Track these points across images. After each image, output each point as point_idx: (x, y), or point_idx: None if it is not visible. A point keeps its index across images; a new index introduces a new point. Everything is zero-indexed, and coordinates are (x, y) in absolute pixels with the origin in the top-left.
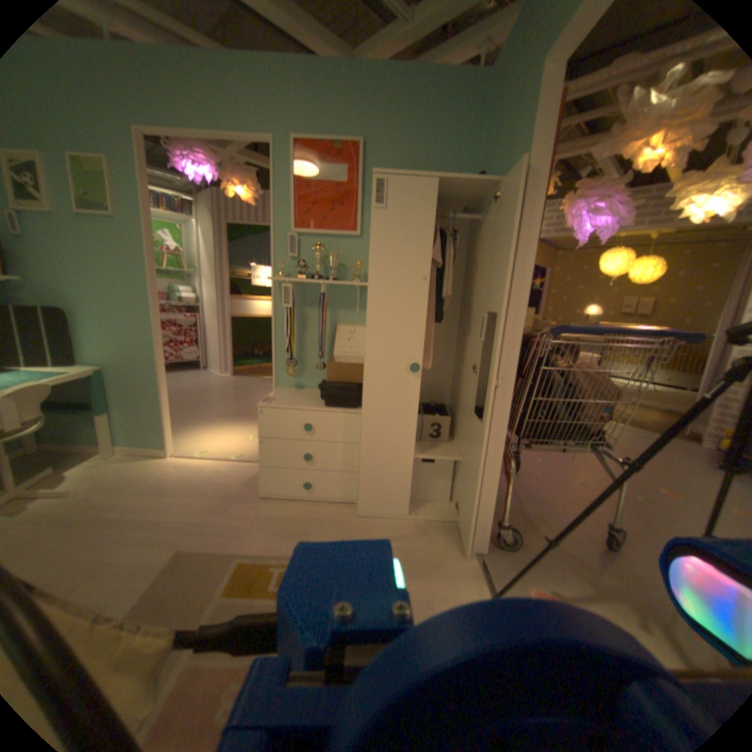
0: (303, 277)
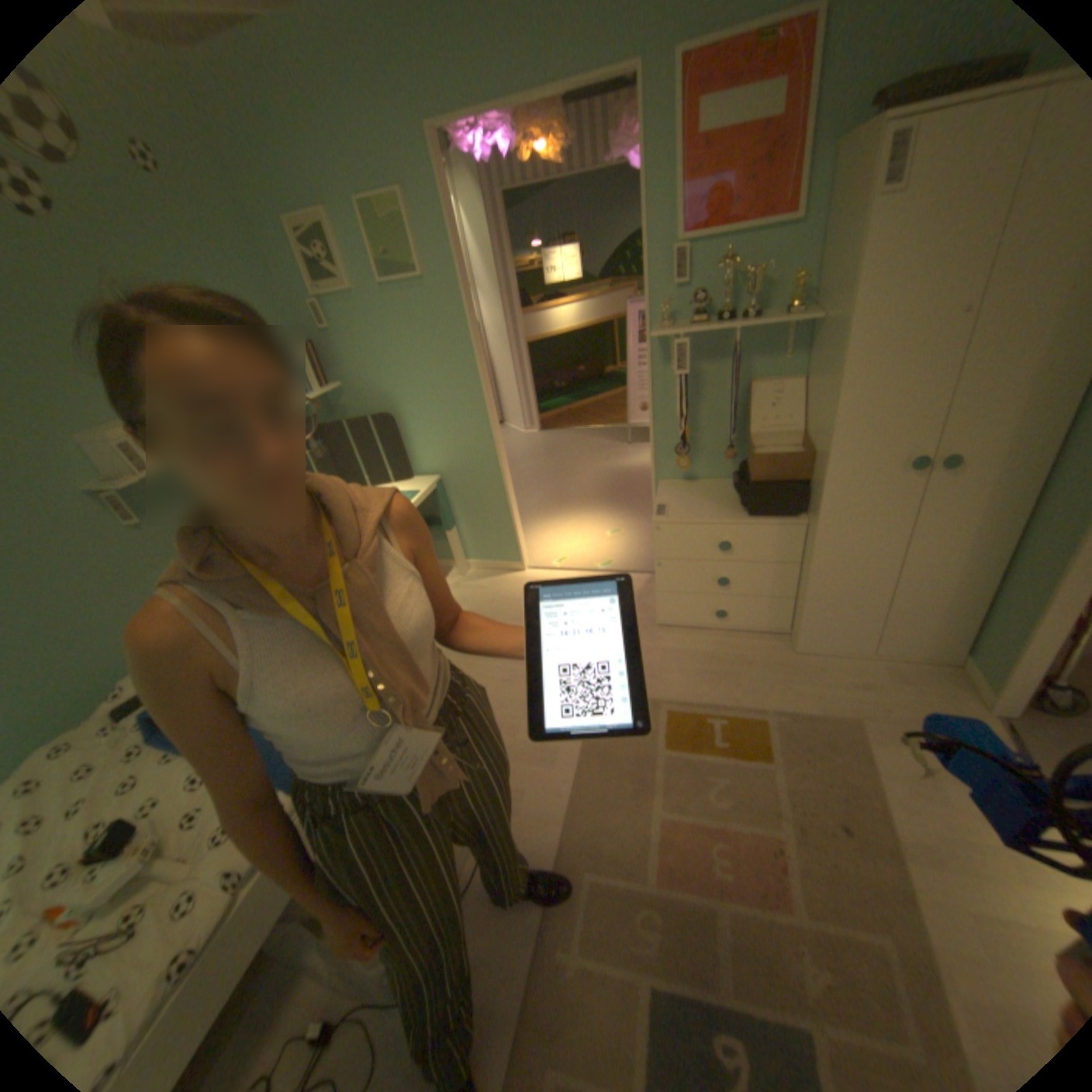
0: (702, 318)
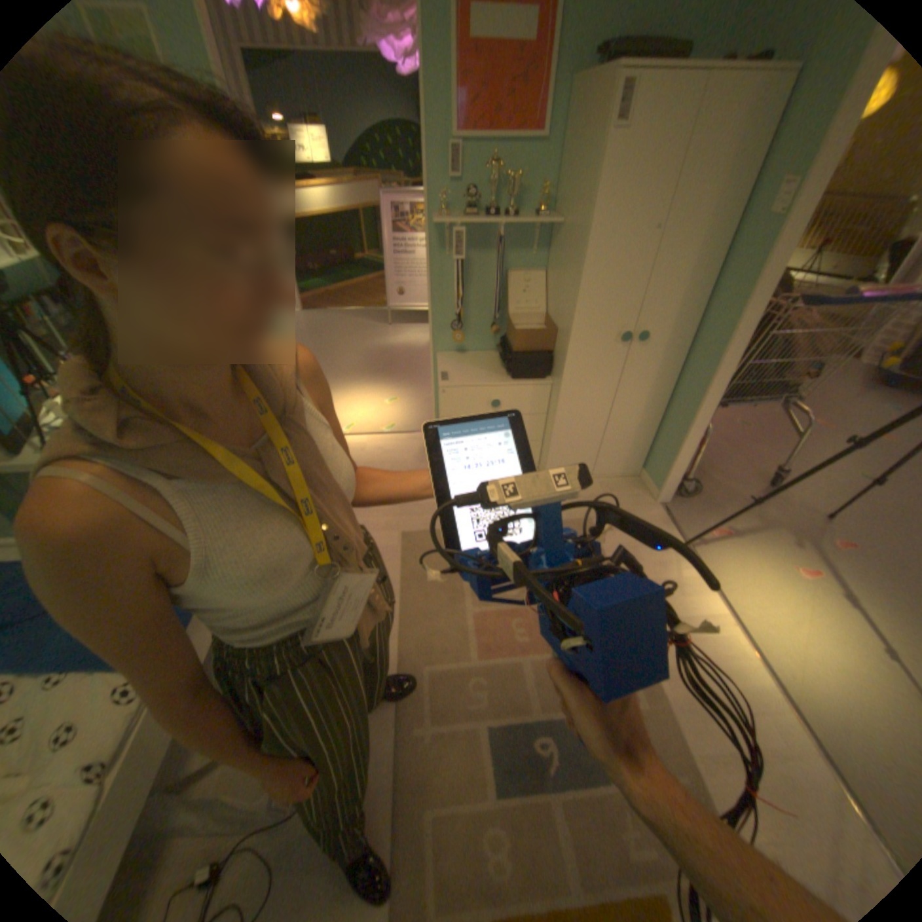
0: (474, 212)
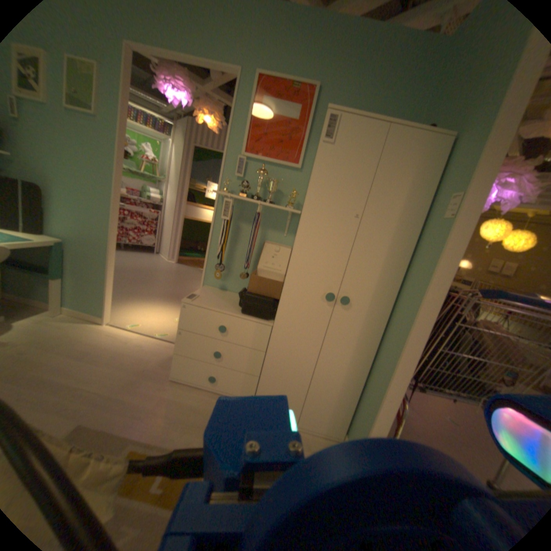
0: (244, 196)
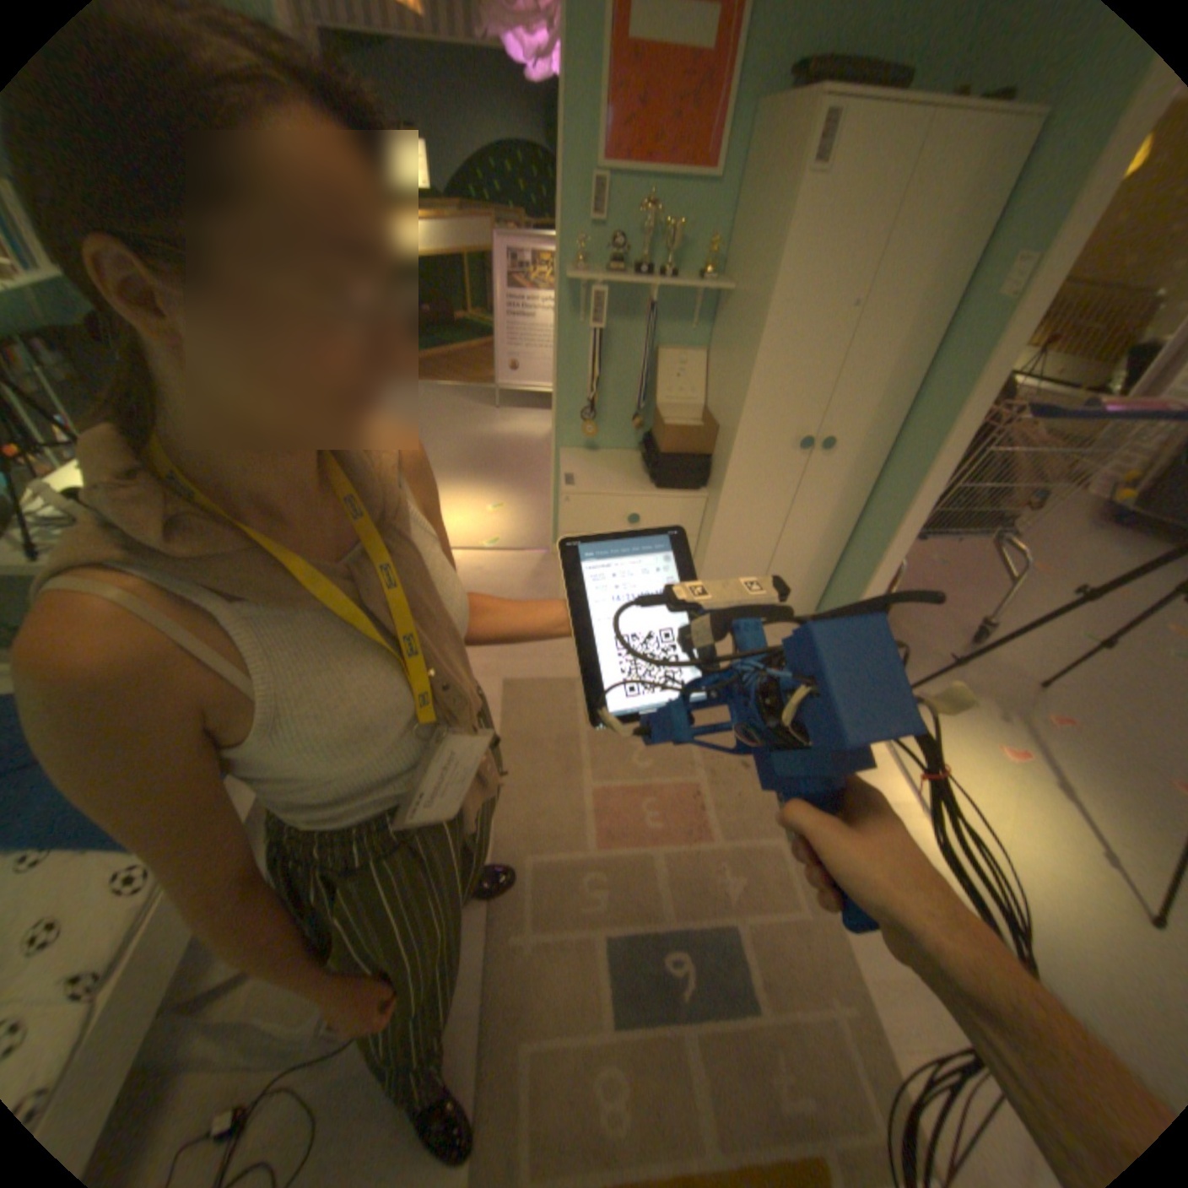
0: (620, 268)
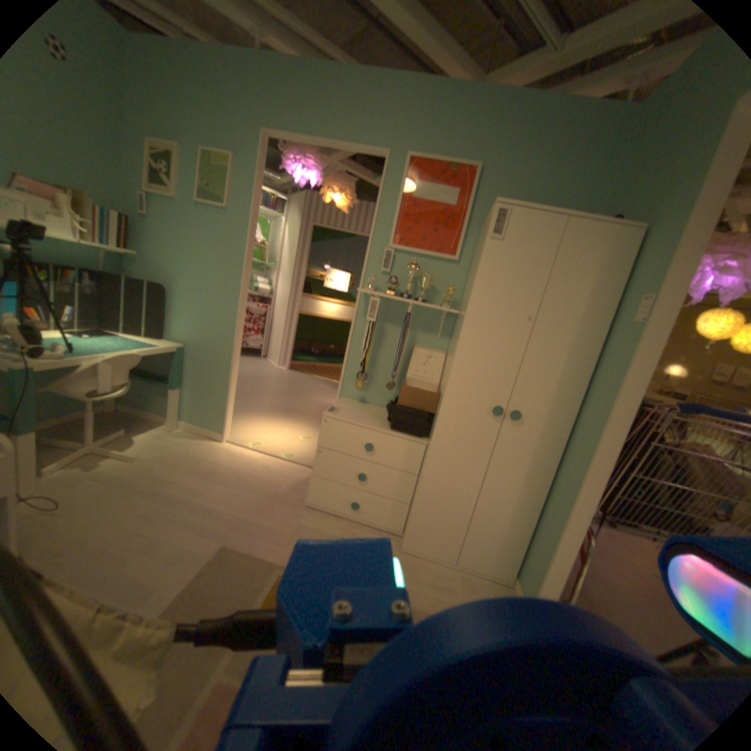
0: (391, 294)
